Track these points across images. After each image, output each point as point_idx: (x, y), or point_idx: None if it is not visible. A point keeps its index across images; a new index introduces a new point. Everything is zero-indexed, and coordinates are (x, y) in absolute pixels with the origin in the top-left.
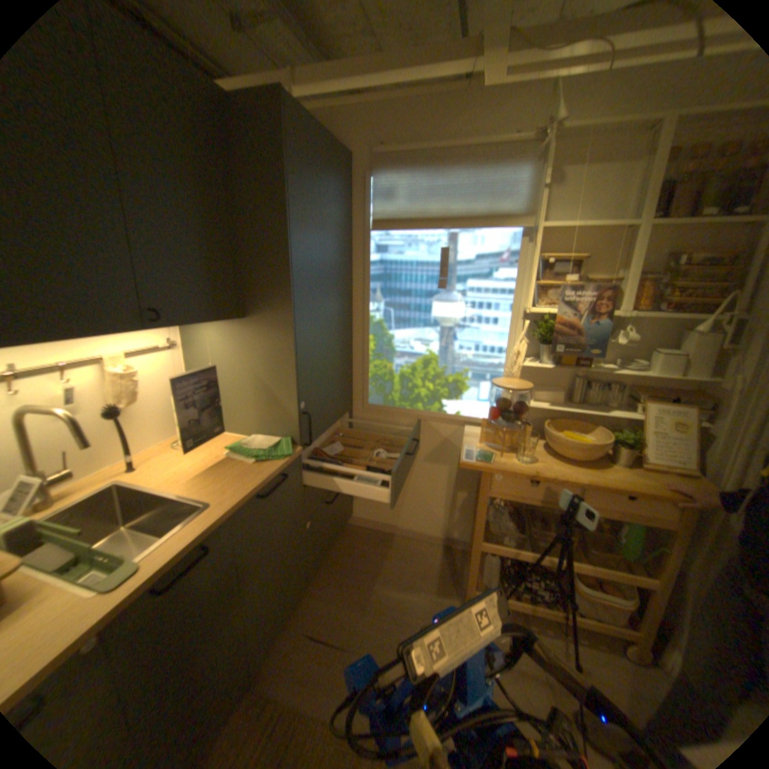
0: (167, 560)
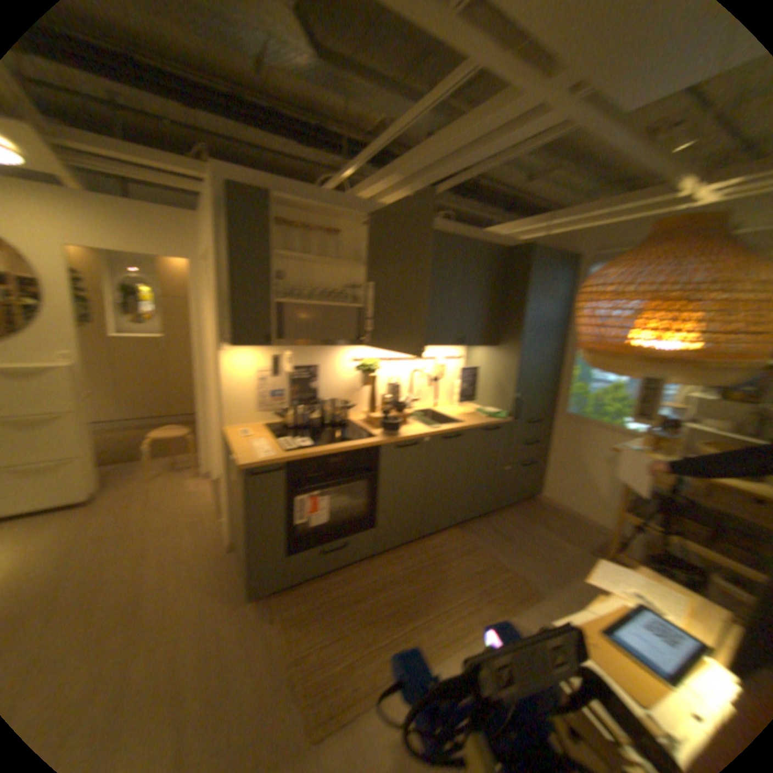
0: (449, 430)
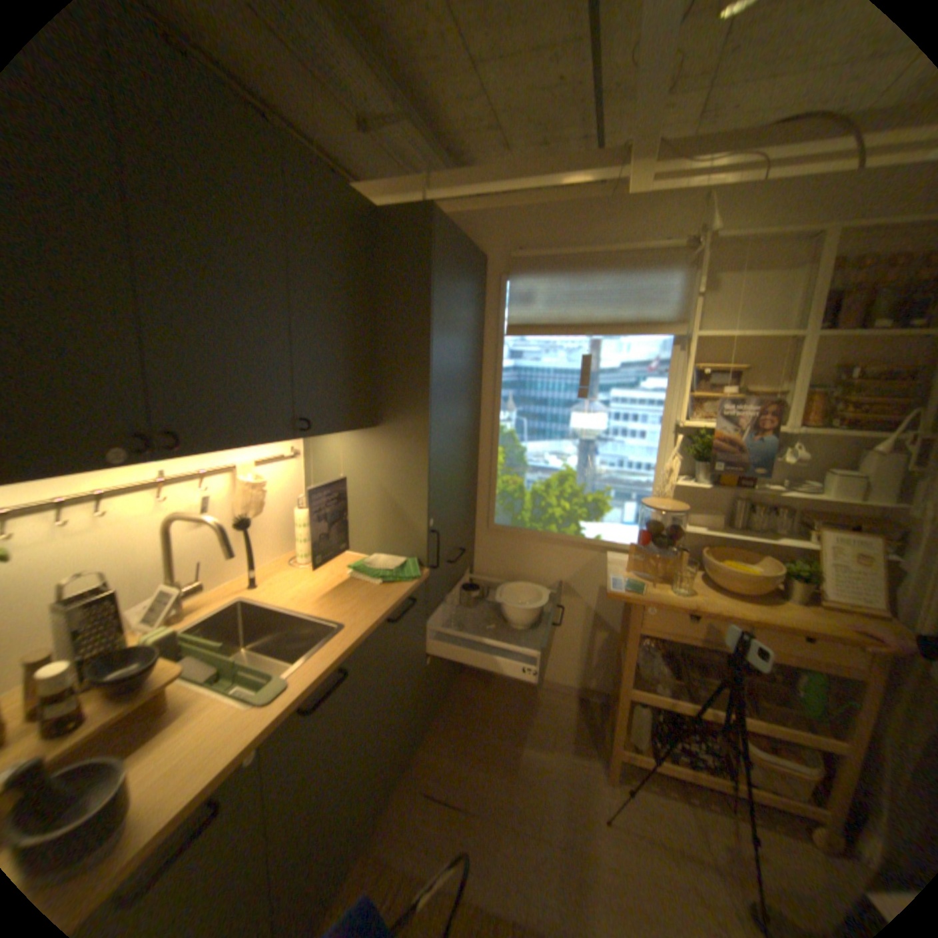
0: (310, 681)
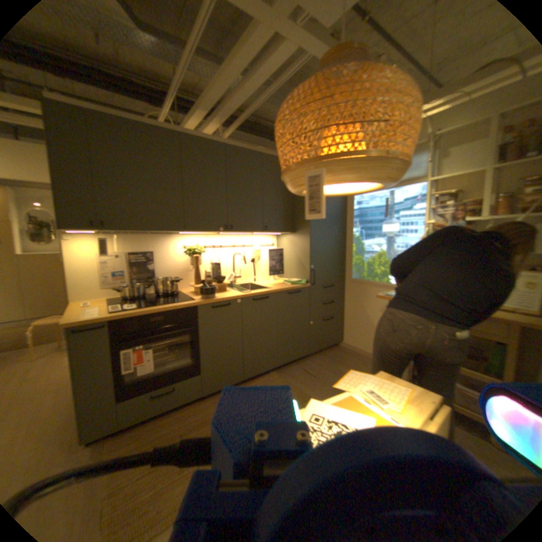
0: (257, 293)
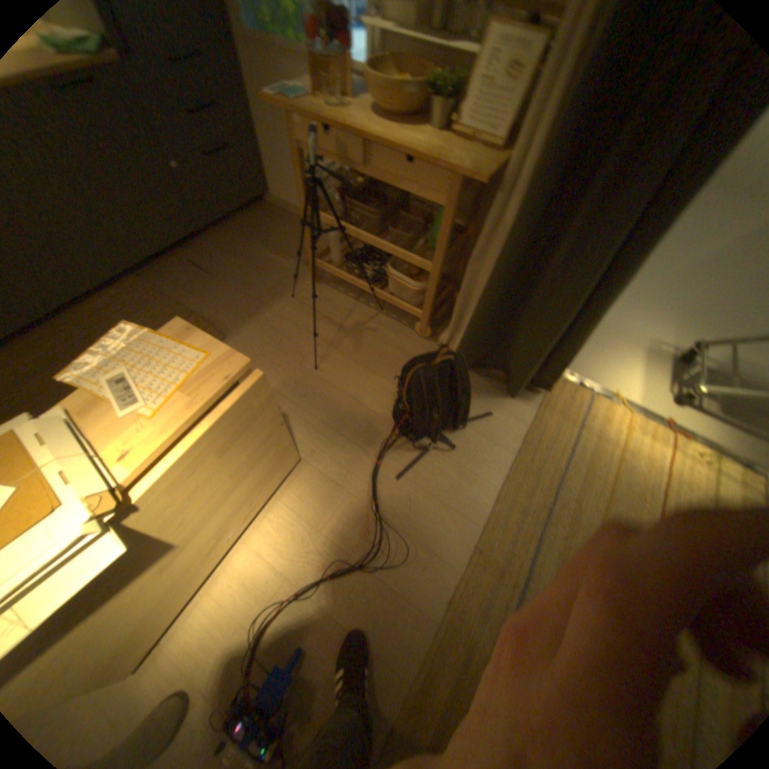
0: None
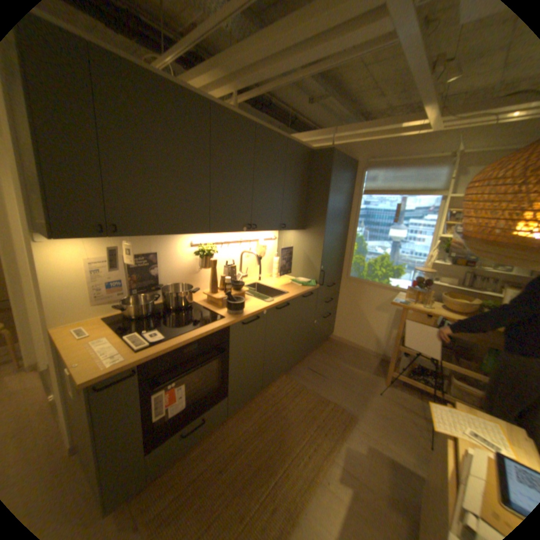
0: (279, 301)
